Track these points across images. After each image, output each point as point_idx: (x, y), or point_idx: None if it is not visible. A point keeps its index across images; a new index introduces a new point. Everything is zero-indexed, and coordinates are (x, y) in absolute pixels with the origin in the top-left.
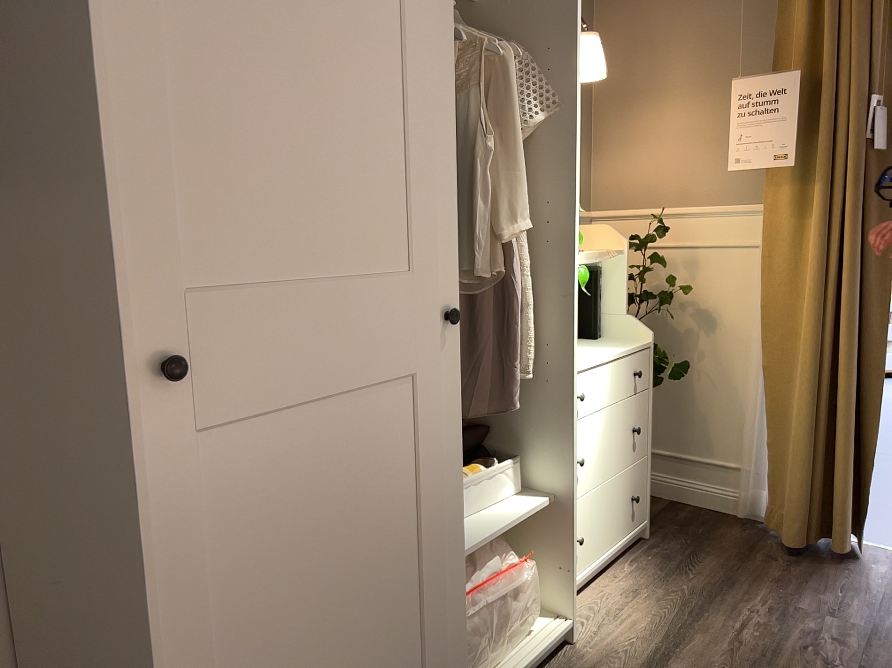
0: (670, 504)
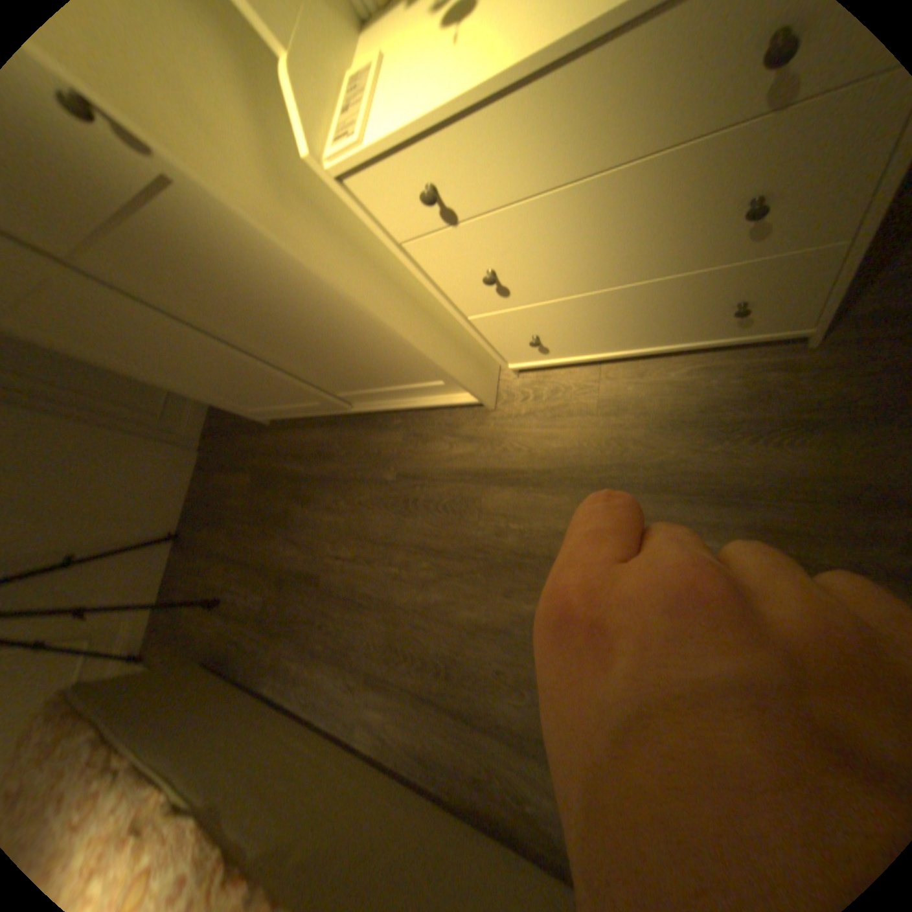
0: None
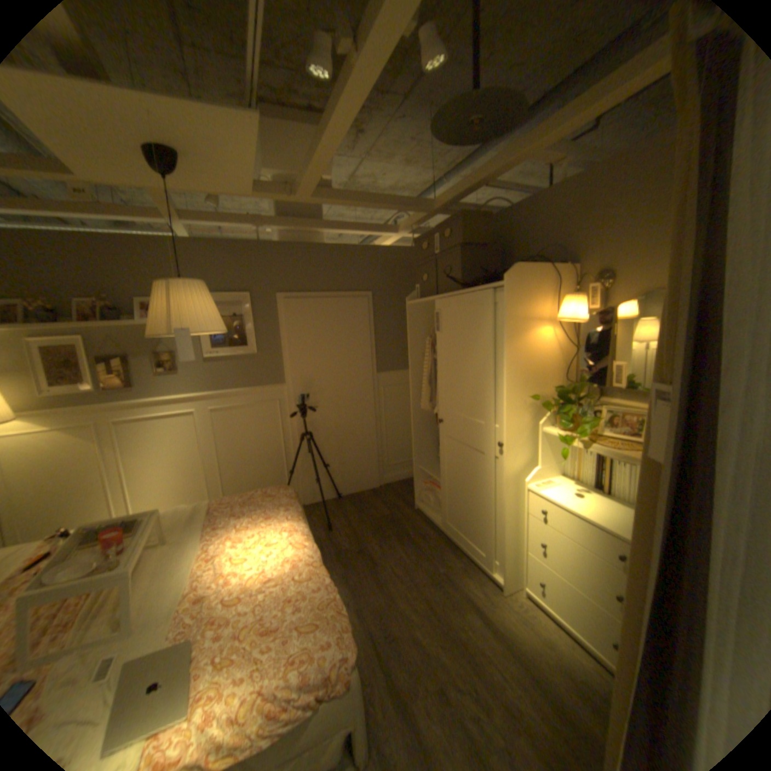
0: None
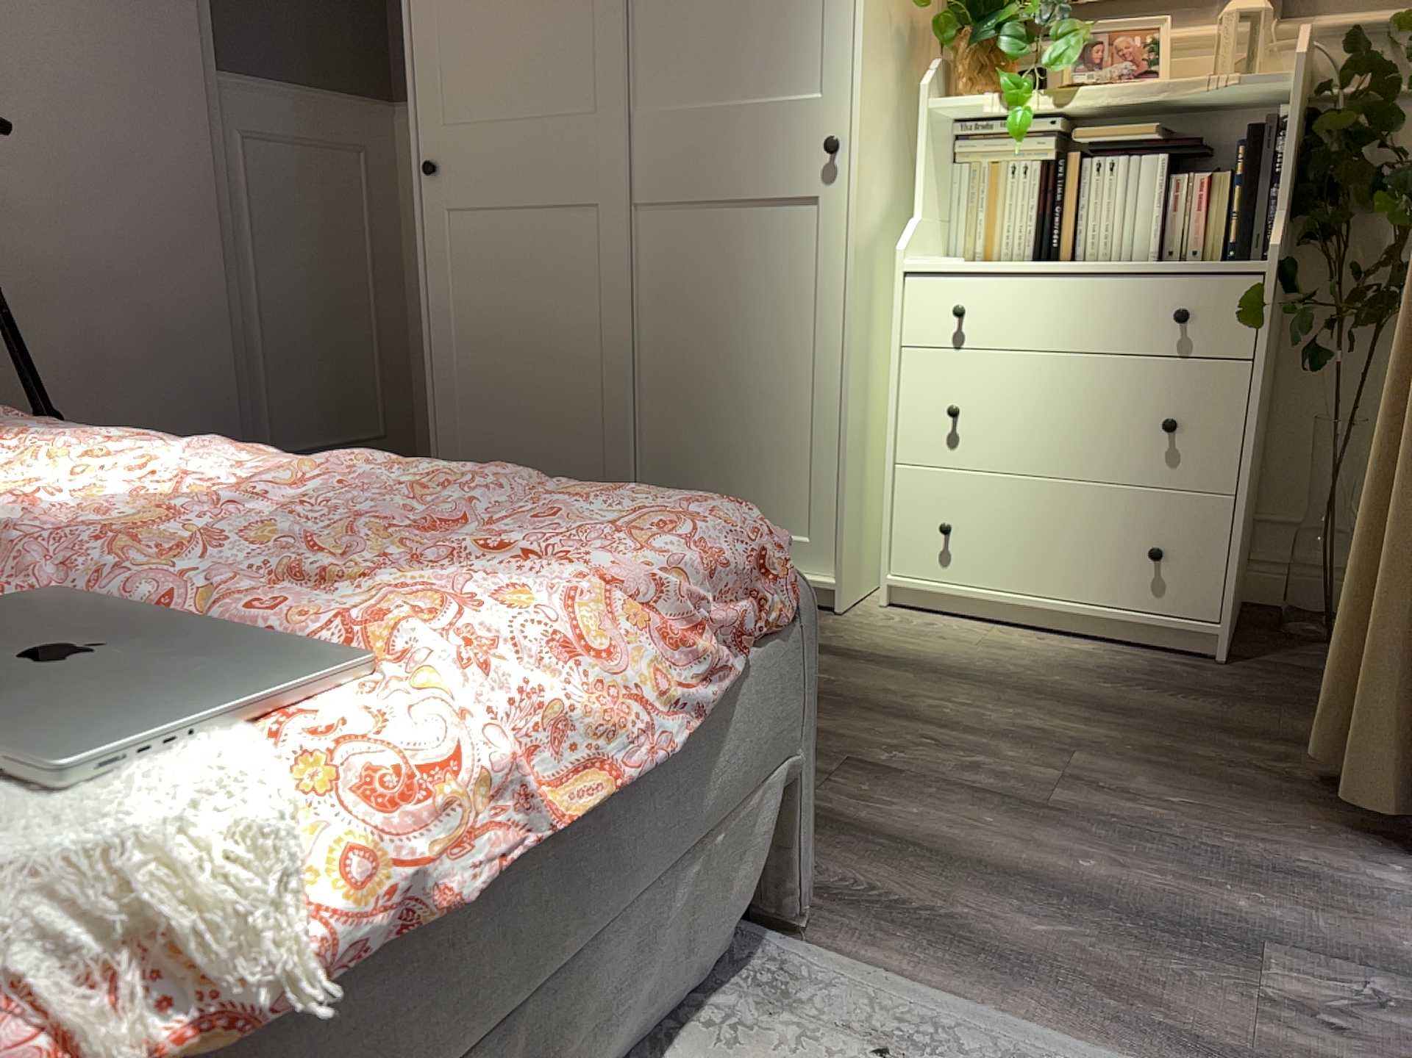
0: None
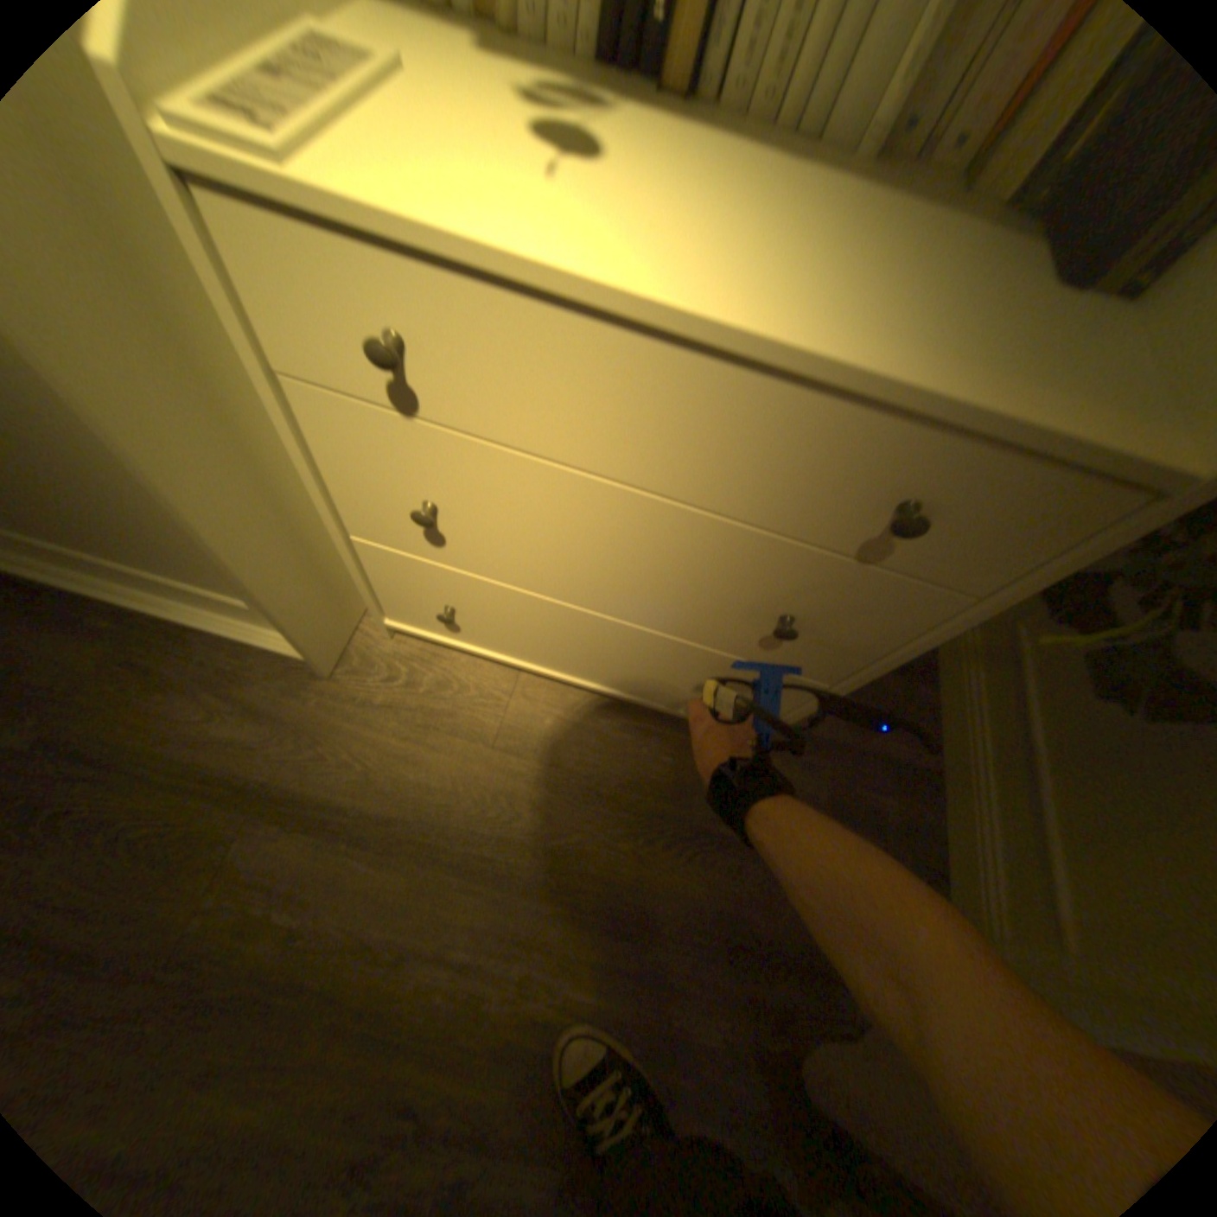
0: (928, 770)
